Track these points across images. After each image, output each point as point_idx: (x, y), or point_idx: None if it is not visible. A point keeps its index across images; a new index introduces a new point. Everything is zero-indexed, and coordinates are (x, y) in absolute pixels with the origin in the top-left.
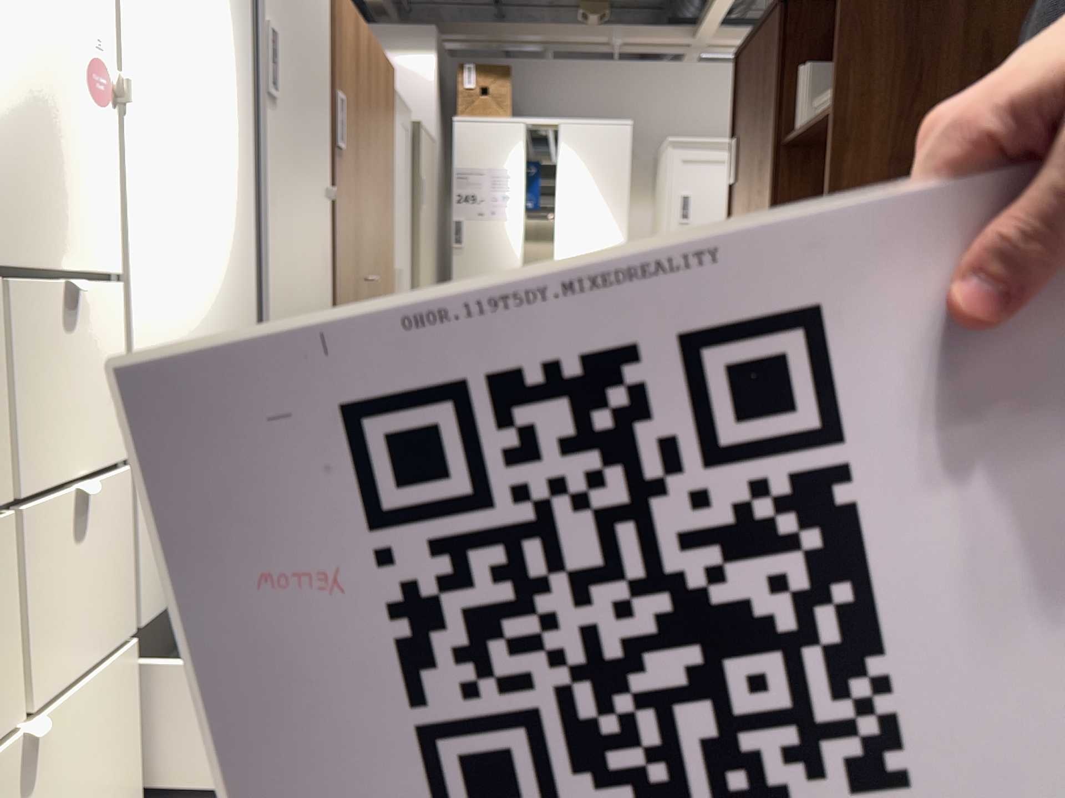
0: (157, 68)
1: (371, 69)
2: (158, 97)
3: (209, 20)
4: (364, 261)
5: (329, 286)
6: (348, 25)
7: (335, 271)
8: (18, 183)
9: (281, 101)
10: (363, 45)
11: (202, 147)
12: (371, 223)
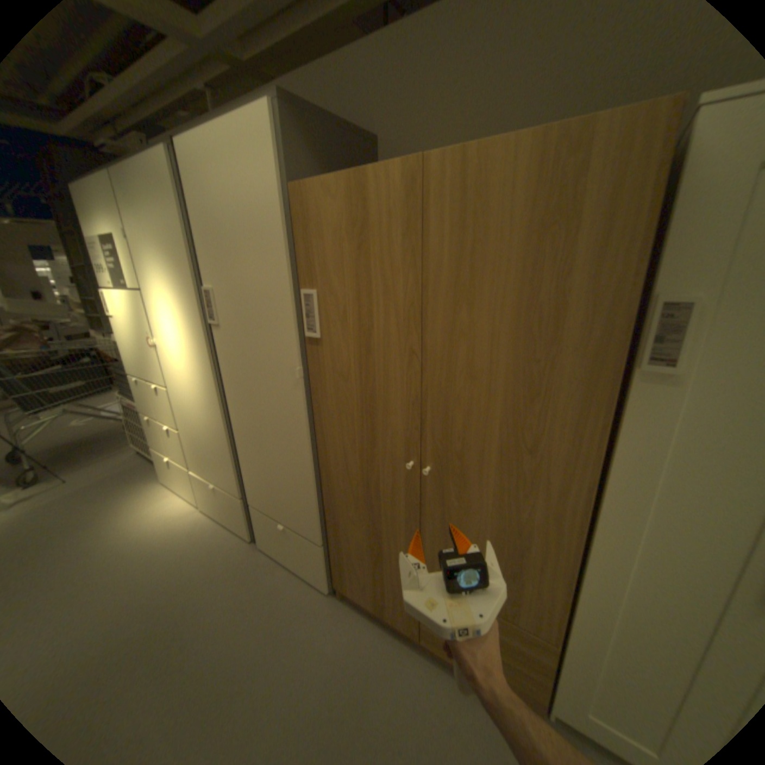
0: (163, 334)
1: (424, 214)
2: (166, 342)
3: (176, 308)
4: (399, 443)
5: (307, 436)
6: (329, 207)
7: (317, 429)
8: (145, 367)
9: (226, 324)
10: (386, 198)
11: (184, 354)
12: (430, 411)
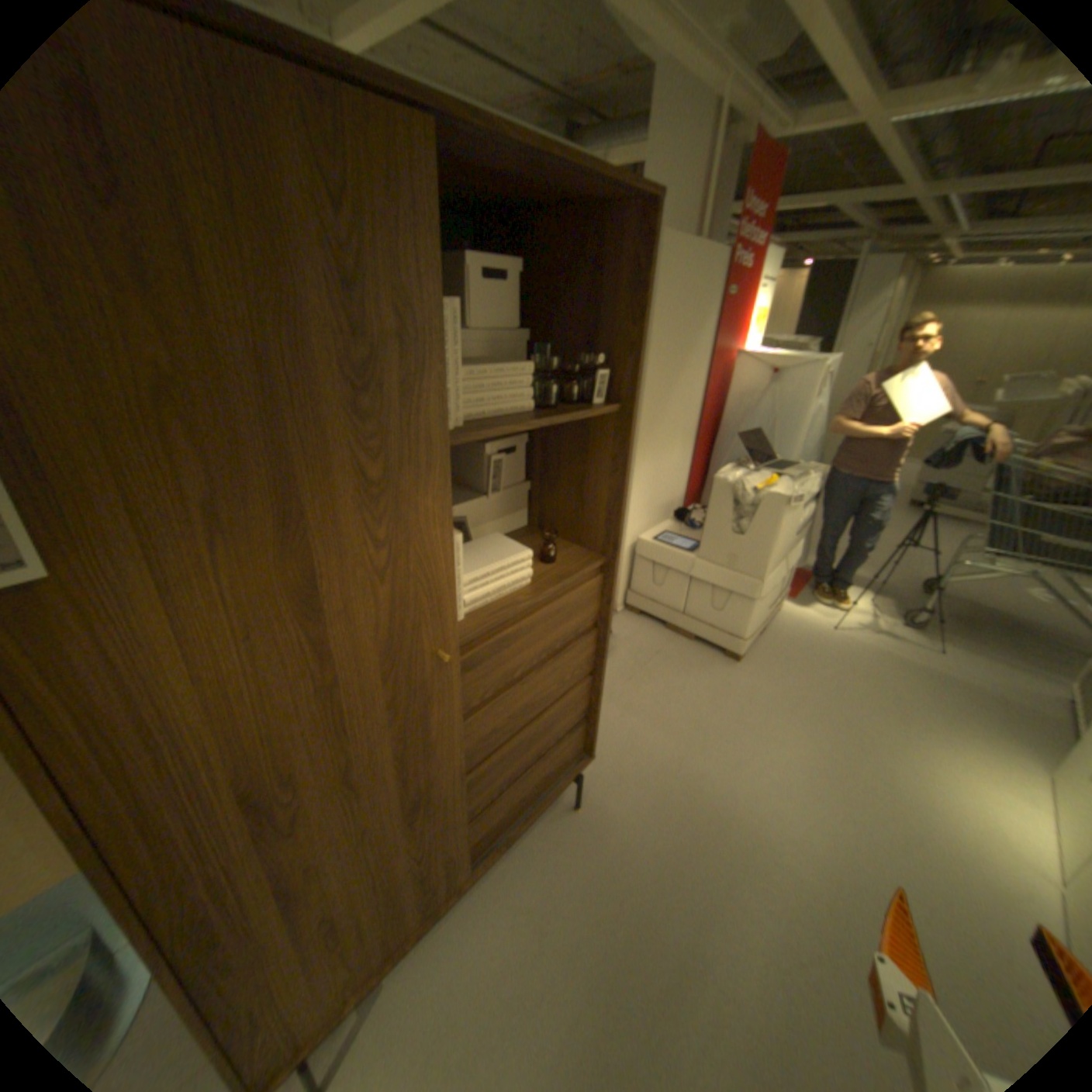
0: None
1: None
2: None
3: None
4: None
5: None
6: None
7: None
8: None
9: None
10: None
11: None
12: None
